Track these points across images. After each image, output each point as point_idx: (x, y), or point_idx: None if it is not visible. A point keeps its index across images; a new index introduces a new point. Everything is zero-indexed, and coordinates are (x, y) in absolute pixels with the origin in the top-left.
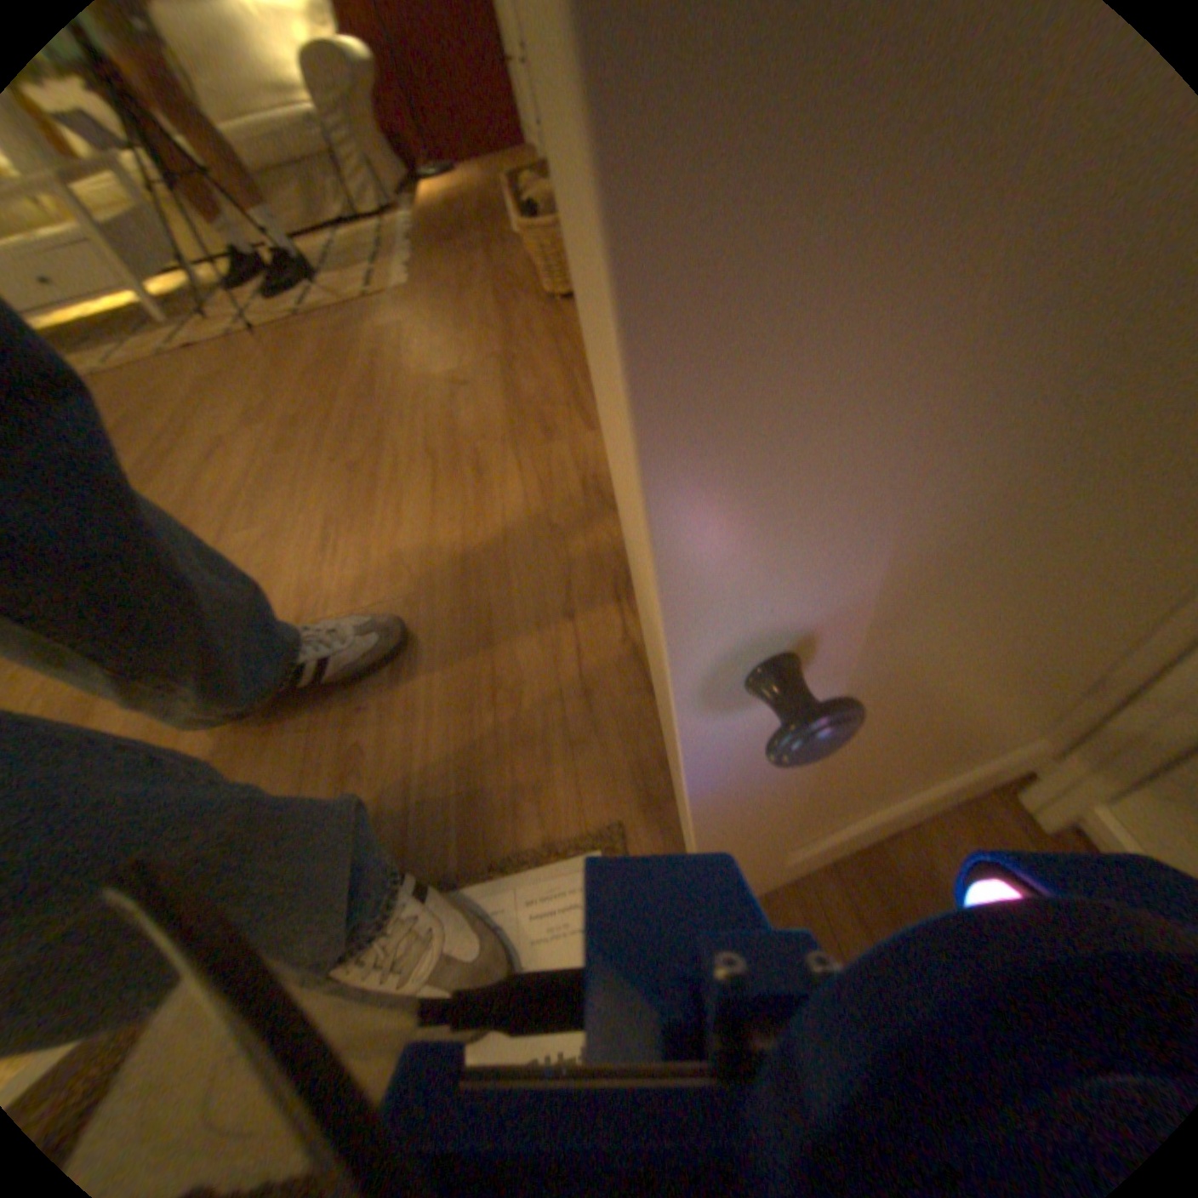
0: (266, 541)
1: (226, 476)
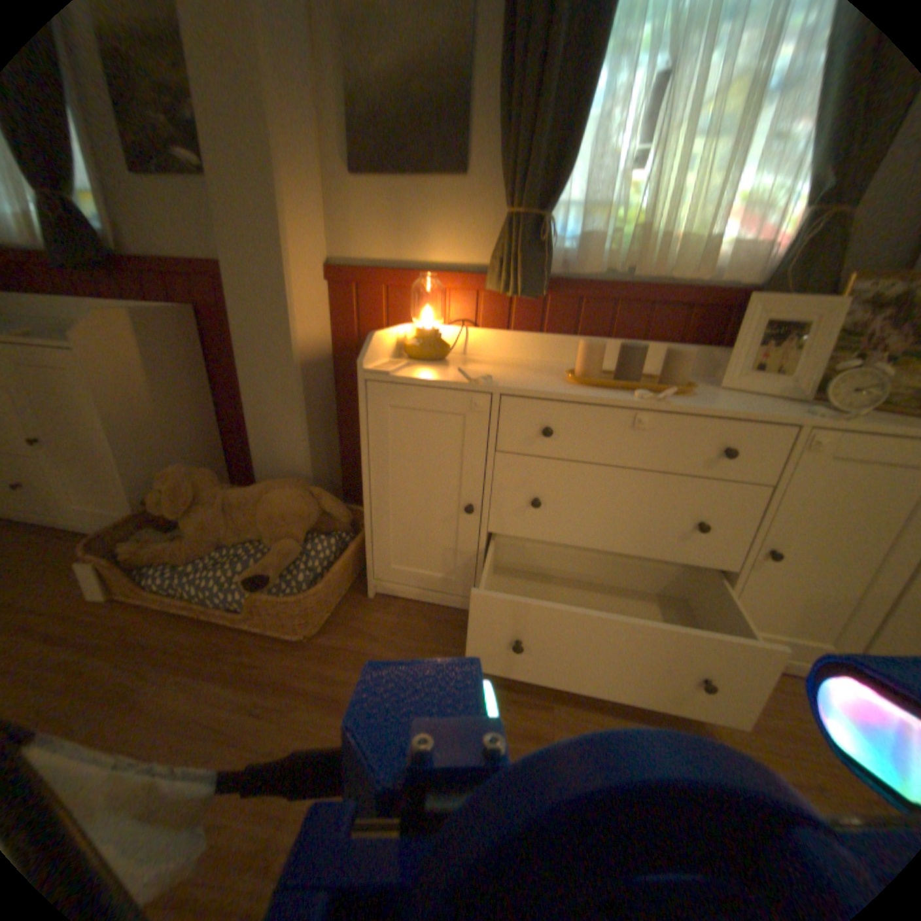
0: None
1: None
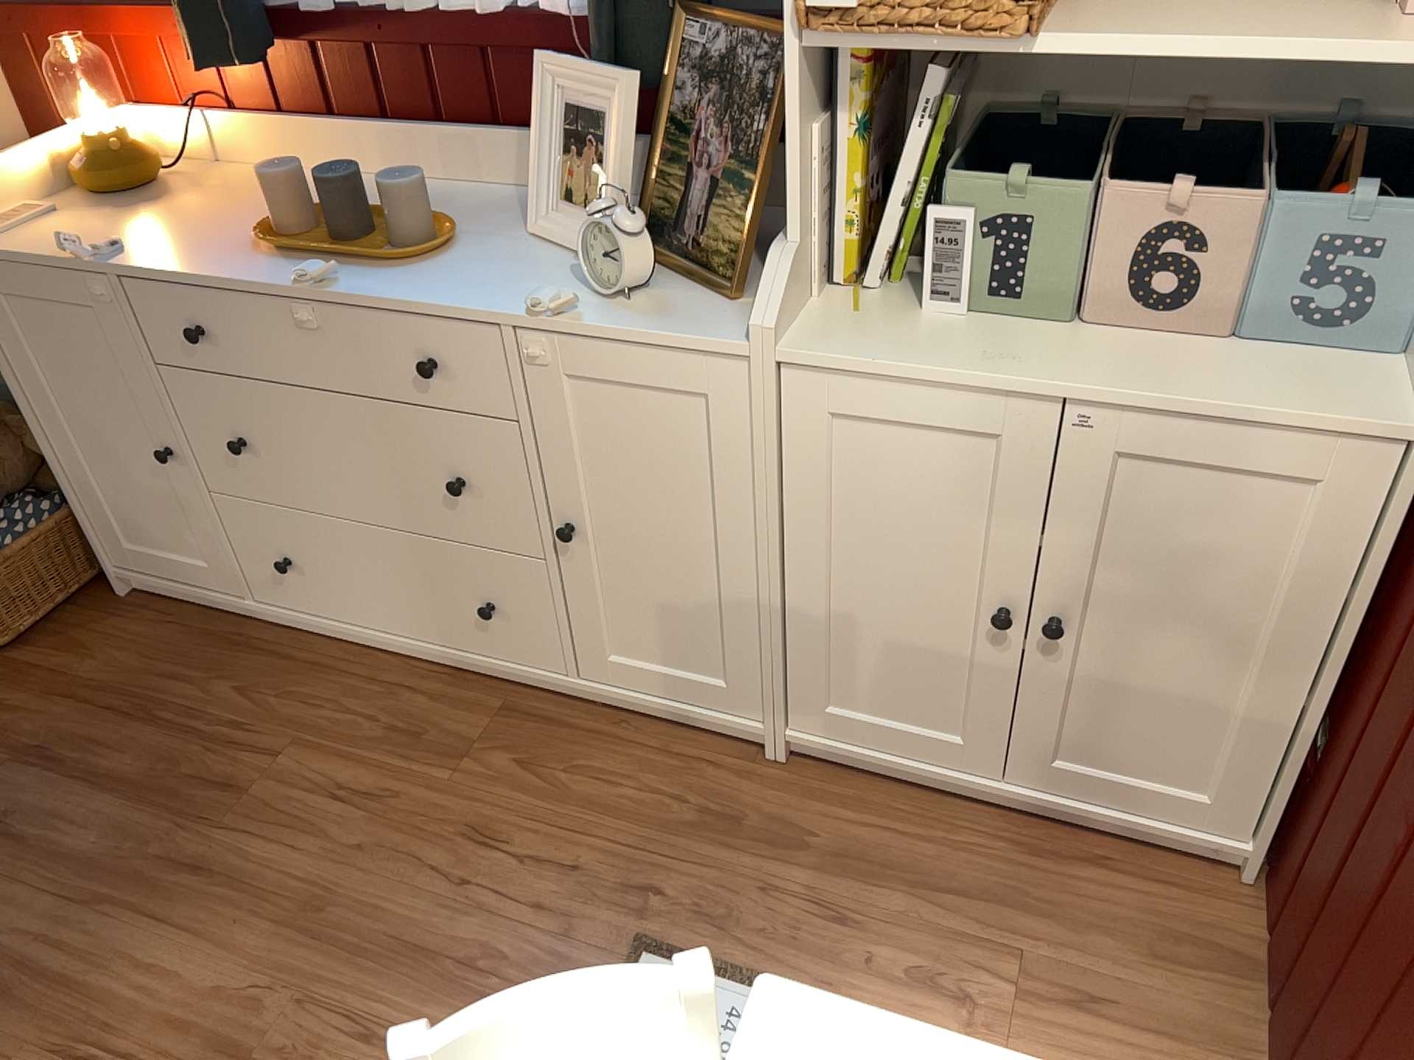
0: None
1: None
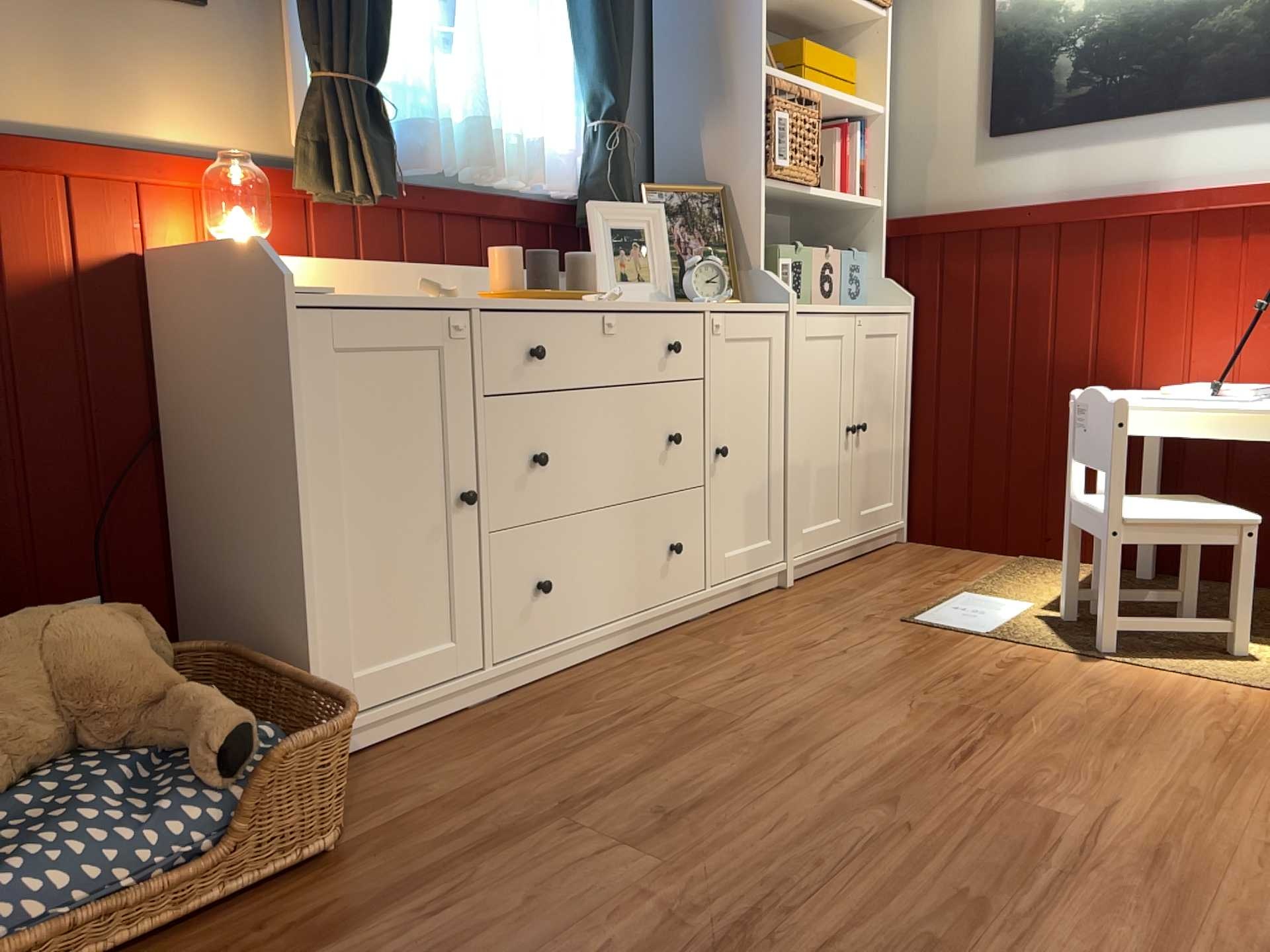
0: (1030, 791)
1: (1090, 930)
